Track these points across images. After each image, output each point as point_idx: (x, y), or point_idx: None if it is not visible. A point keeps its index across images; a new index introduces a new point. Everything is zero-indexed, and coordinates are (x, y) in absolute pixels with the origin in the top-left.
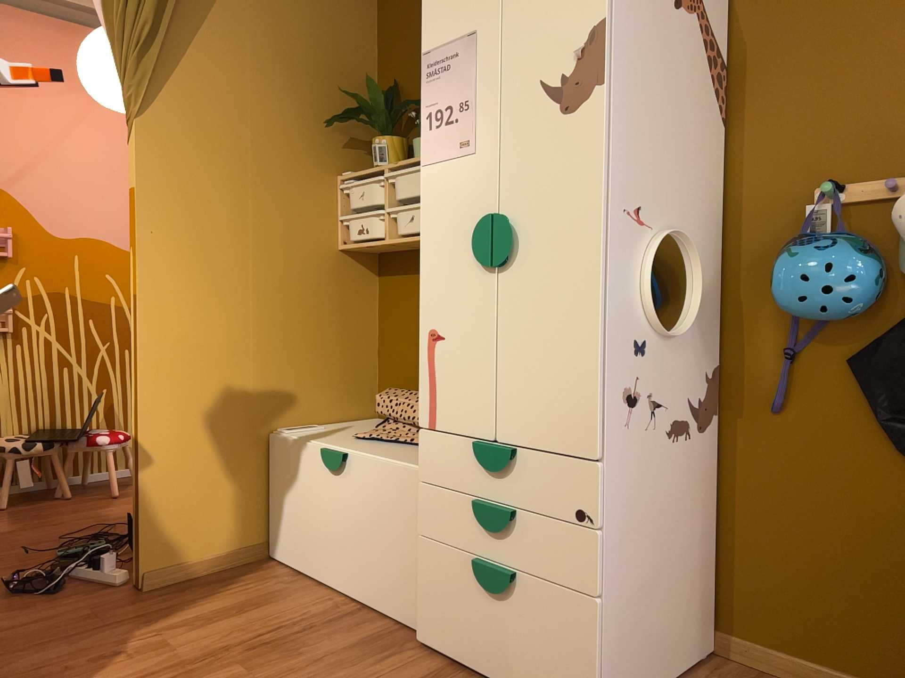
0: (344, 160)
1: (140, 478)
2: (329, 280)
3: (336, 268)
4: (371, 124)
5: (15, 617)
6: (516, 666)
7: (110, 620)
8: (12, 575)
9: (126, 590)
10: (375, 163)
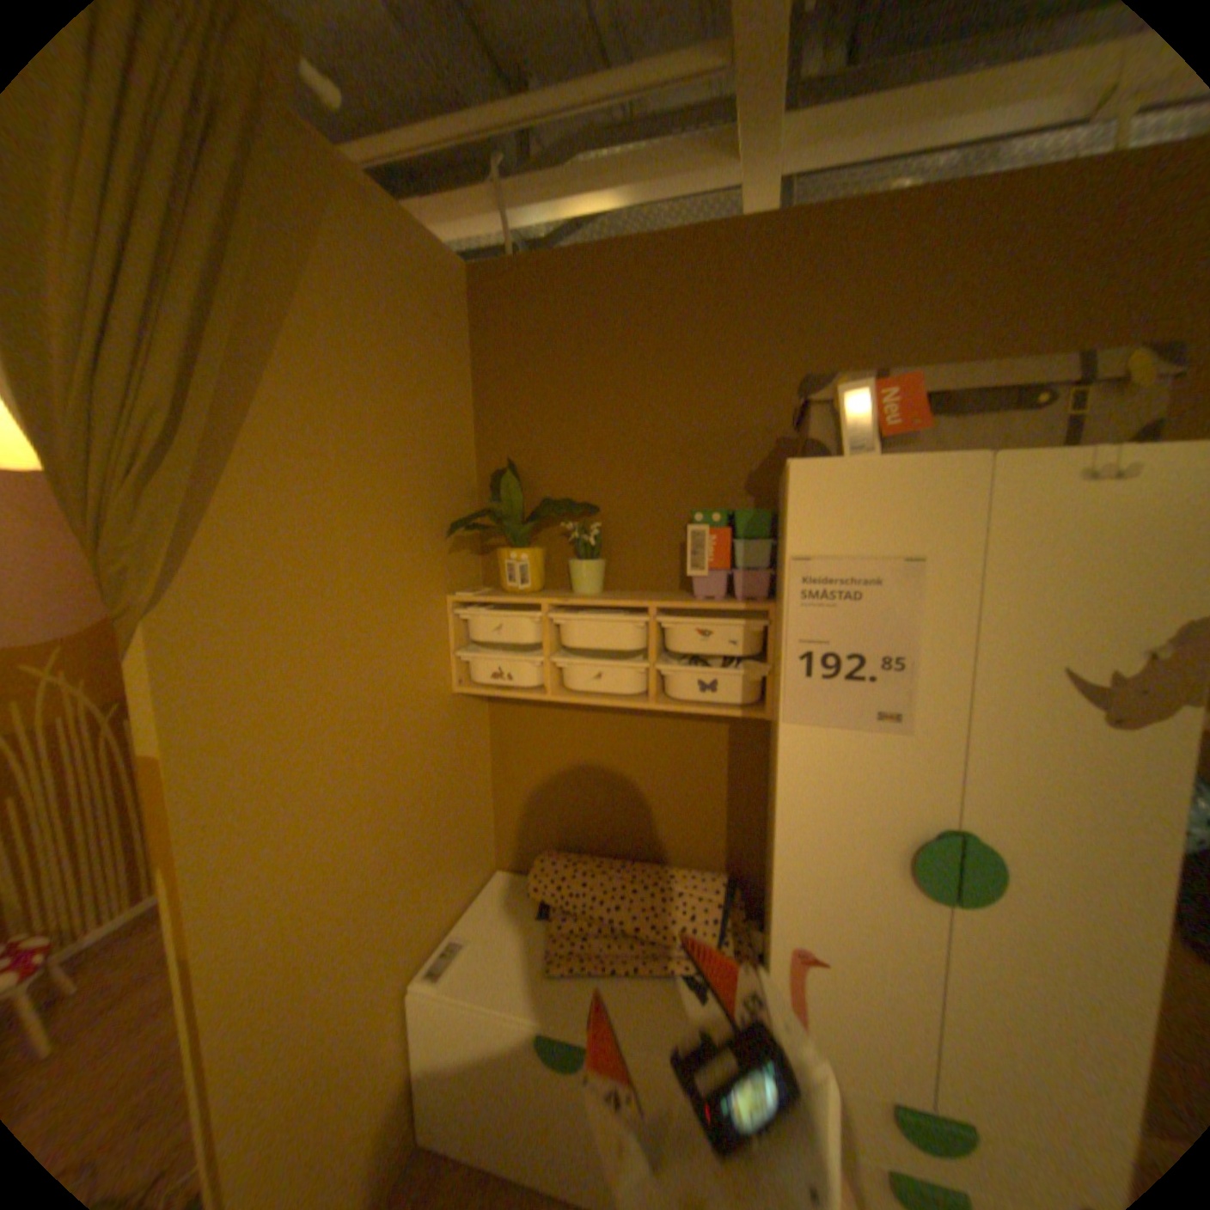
0: (451, 570)
1: None
2: (448, 737)
3: (453, 718)
4: (502, 530)
5: None
6: None
7: None
8: None
9: None
10: (512, 584)
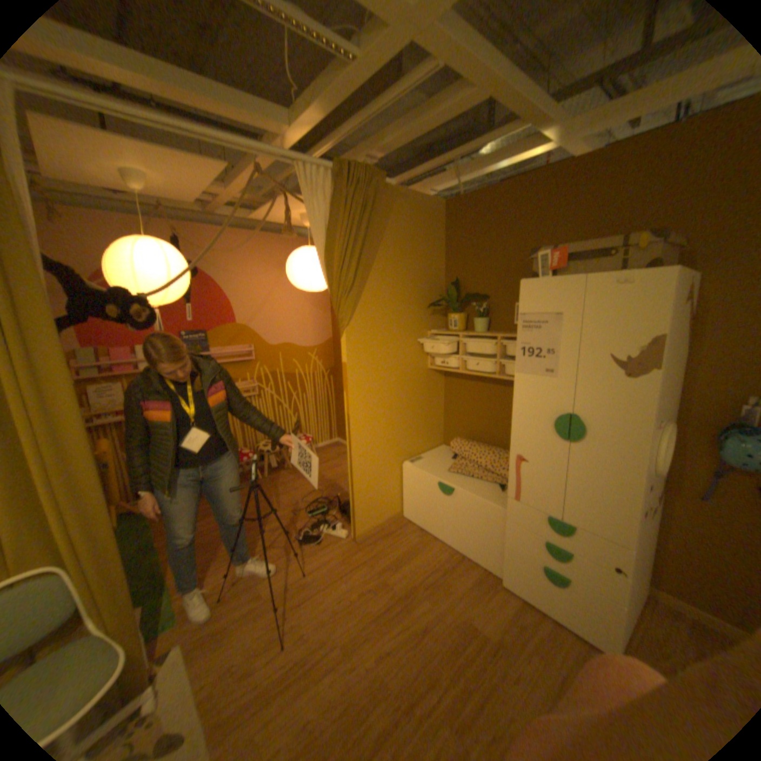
0: (431, 322)
1: (355, 496)
2: (425, 384)
3: (428, 378)
4: (449, 307)
5: (312, 563)
6: (570, 618)
7: (355, 566)
8: (296, 531)
9: (351, 542)
10: (451, 328)
